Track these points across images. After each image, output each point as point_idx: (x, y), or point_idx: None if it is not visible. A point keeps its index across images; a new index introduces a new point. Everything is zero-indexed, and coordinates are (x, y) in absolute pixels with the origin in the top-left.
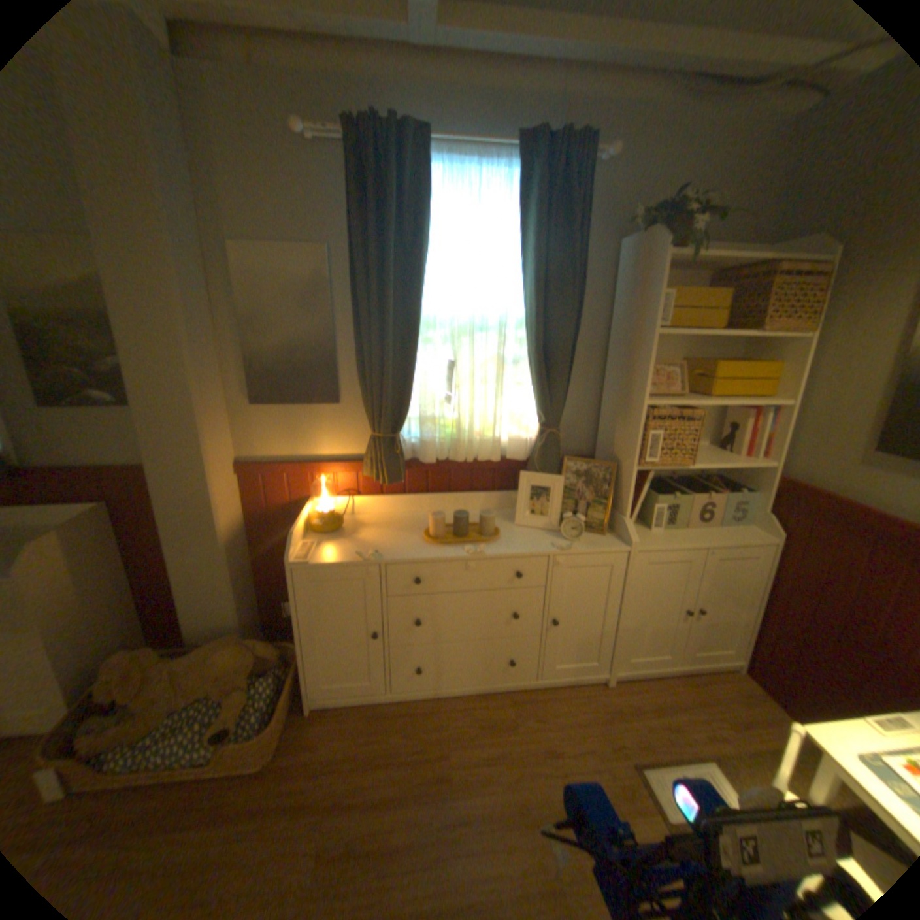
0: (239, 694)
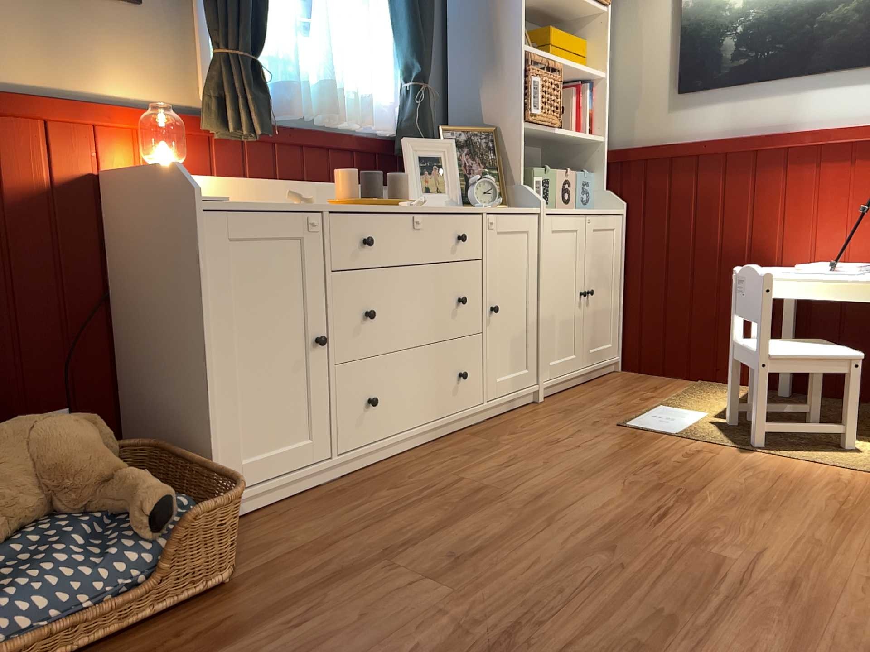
0: (133, 470)
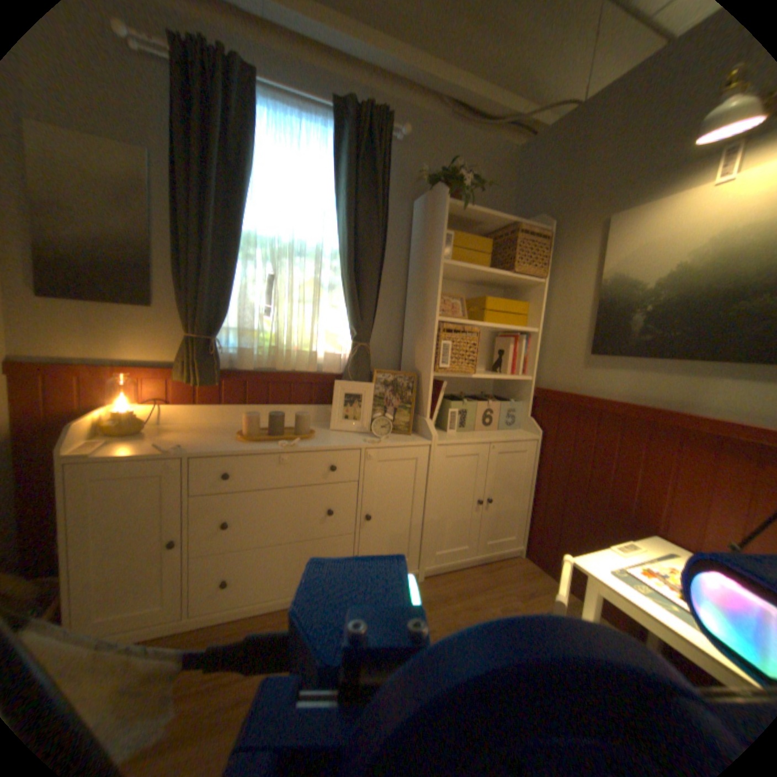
0: None
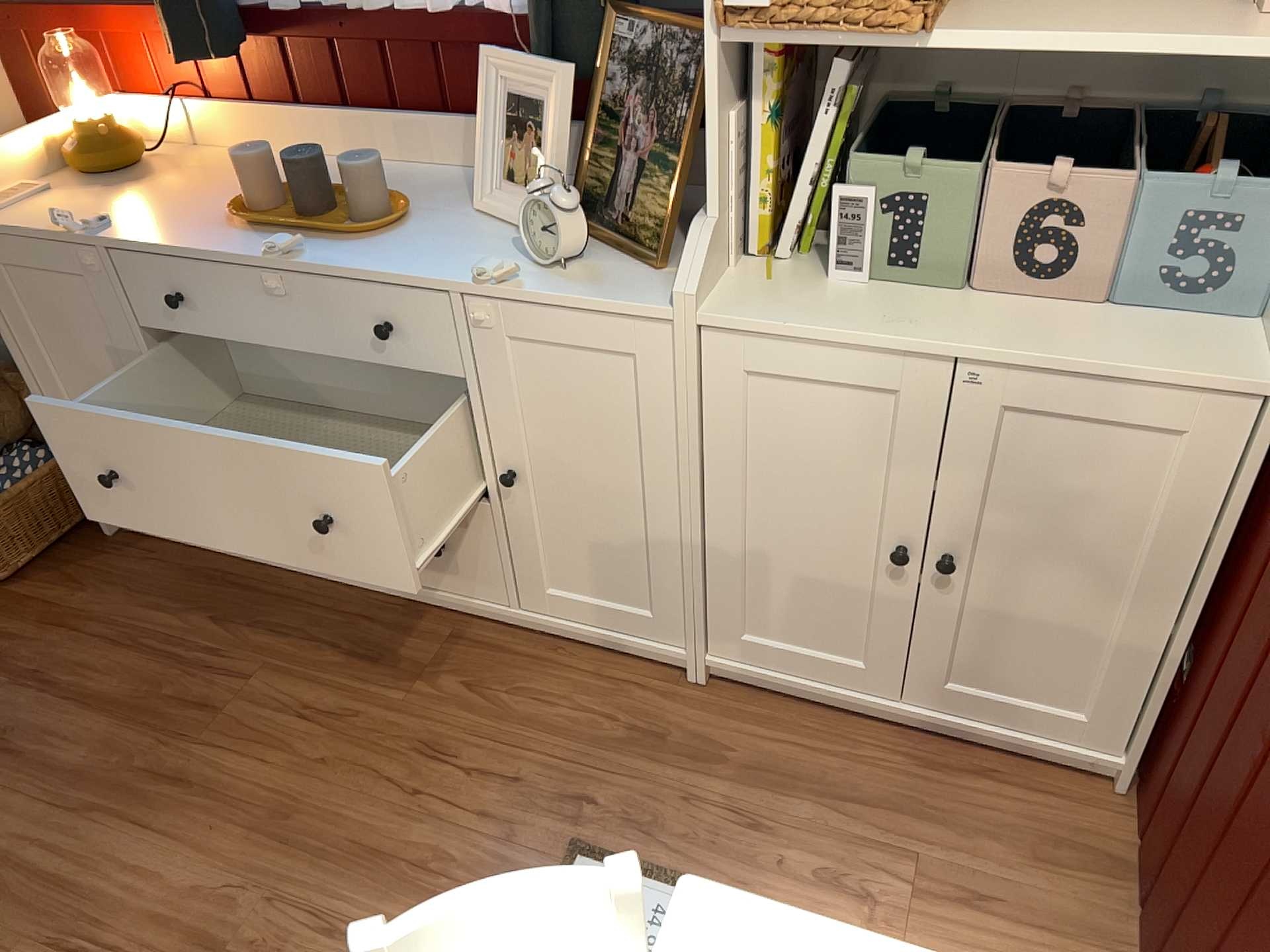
0: None
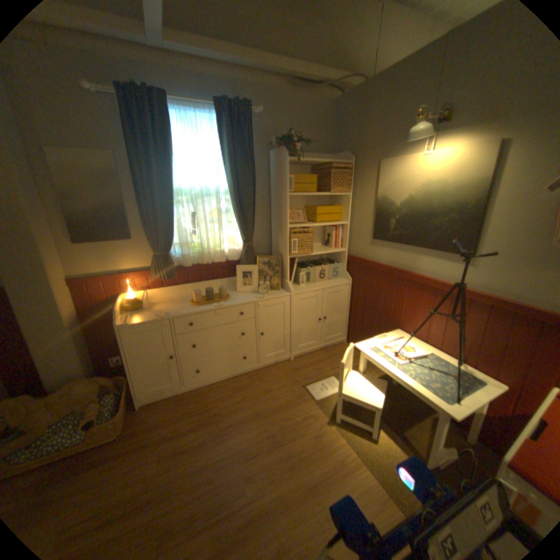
0: (94, 405)
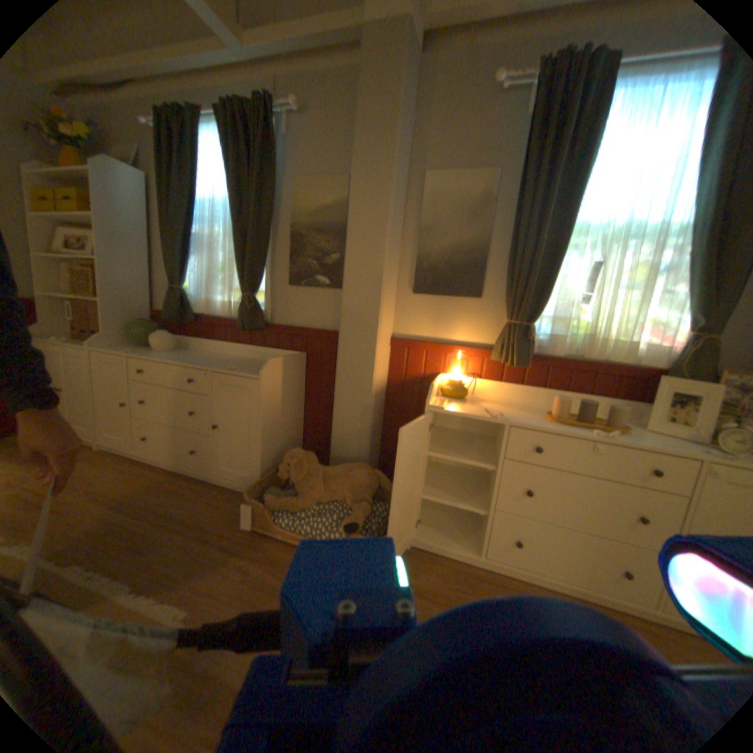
0: (367, 505)
